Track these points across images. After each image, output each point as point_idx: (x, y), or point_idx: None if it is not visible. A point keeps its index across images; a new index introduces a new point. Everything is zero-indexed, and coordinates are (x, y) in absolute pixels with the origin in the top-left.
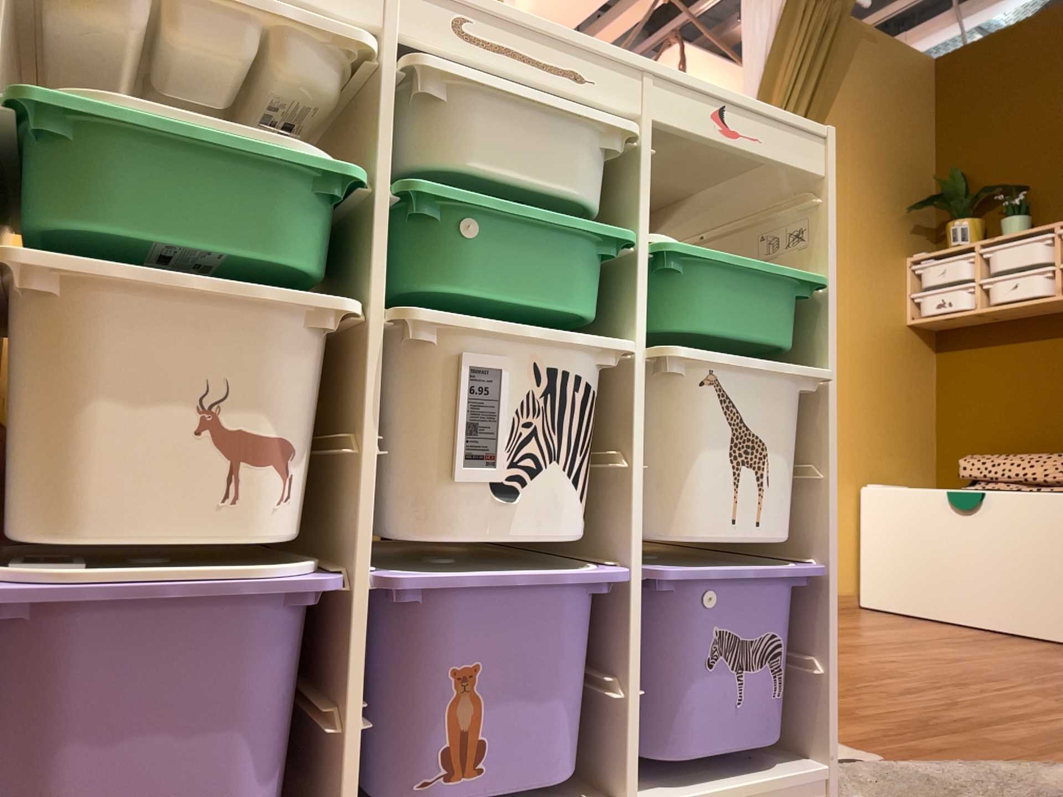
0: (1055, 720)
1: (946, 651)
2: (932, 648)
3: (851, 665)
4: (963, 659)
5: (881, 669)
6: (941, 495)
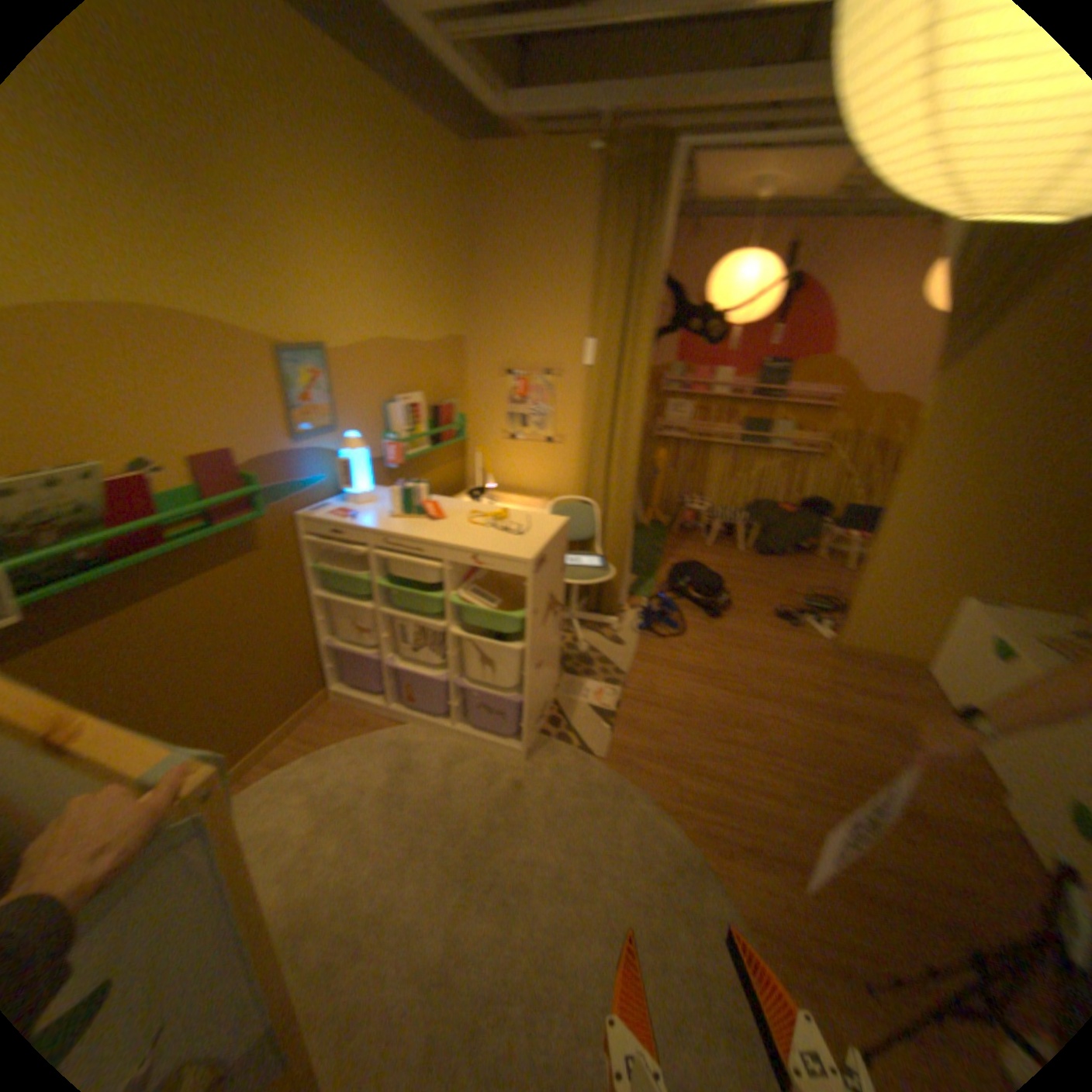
0: (743, 802)
1: (849, 738)
2: (848, 731)
3: (744, 716)
4: (837, 749)
5: (754, 726)
6: (993, 642)
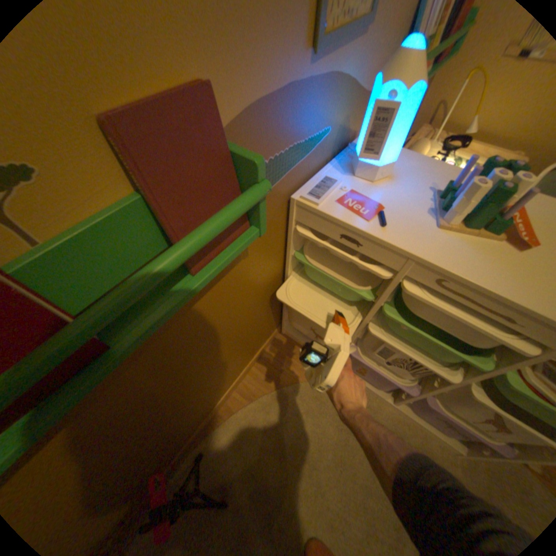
0: None
1: None
2: None
3: None
4: None
5: None
6: None
